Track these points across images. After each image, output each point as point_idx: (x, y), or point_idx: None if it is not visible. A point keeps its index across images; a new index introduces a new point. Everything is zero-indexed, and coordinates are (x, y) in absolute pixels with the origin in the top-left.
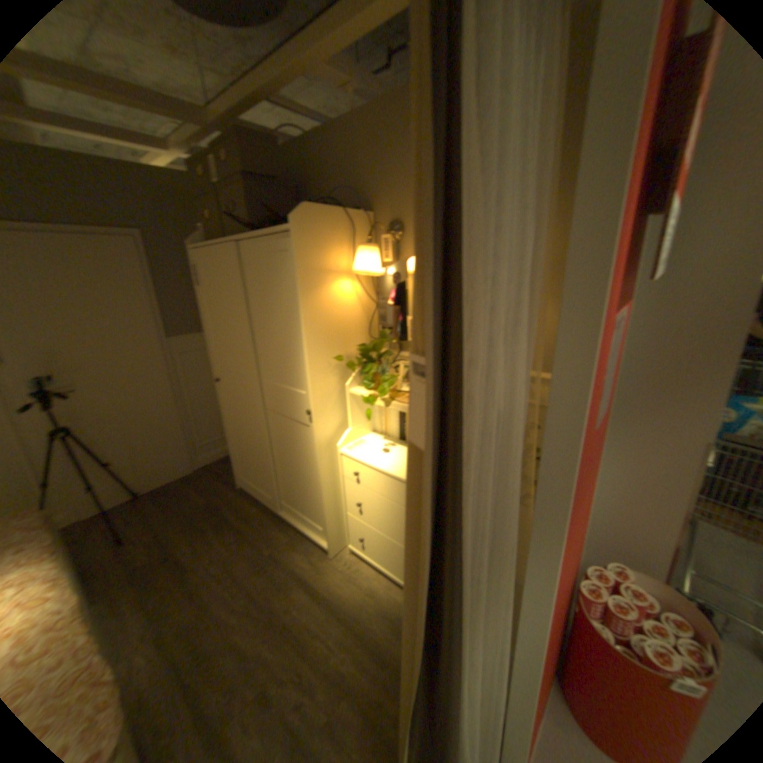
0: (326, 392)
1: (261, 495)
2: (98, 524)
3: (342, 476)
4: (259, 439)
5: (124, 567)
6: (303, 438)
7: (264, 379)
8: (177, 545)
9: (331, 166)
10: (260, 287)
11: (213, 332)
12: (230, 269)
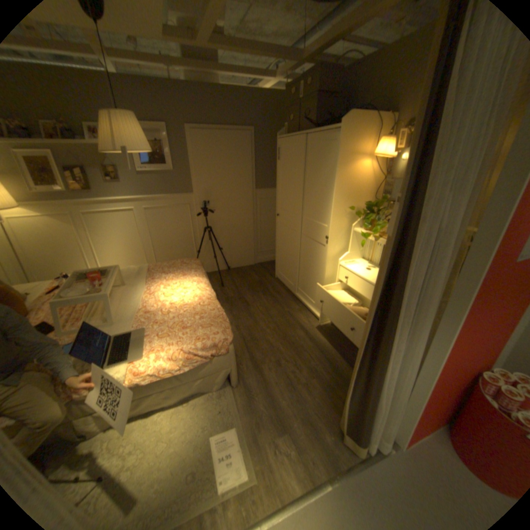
0: (340, 227)
1: (289, 282)
2: (215, 275)
3: (338, 278)
4: (295, 250)
5: (225, 295)
6: (320, 252)
7: (305, 216)
8: (247, 293)
9: (377, 80)
10: (315, 161)
11: (282, 187)
12: (300, 150)
